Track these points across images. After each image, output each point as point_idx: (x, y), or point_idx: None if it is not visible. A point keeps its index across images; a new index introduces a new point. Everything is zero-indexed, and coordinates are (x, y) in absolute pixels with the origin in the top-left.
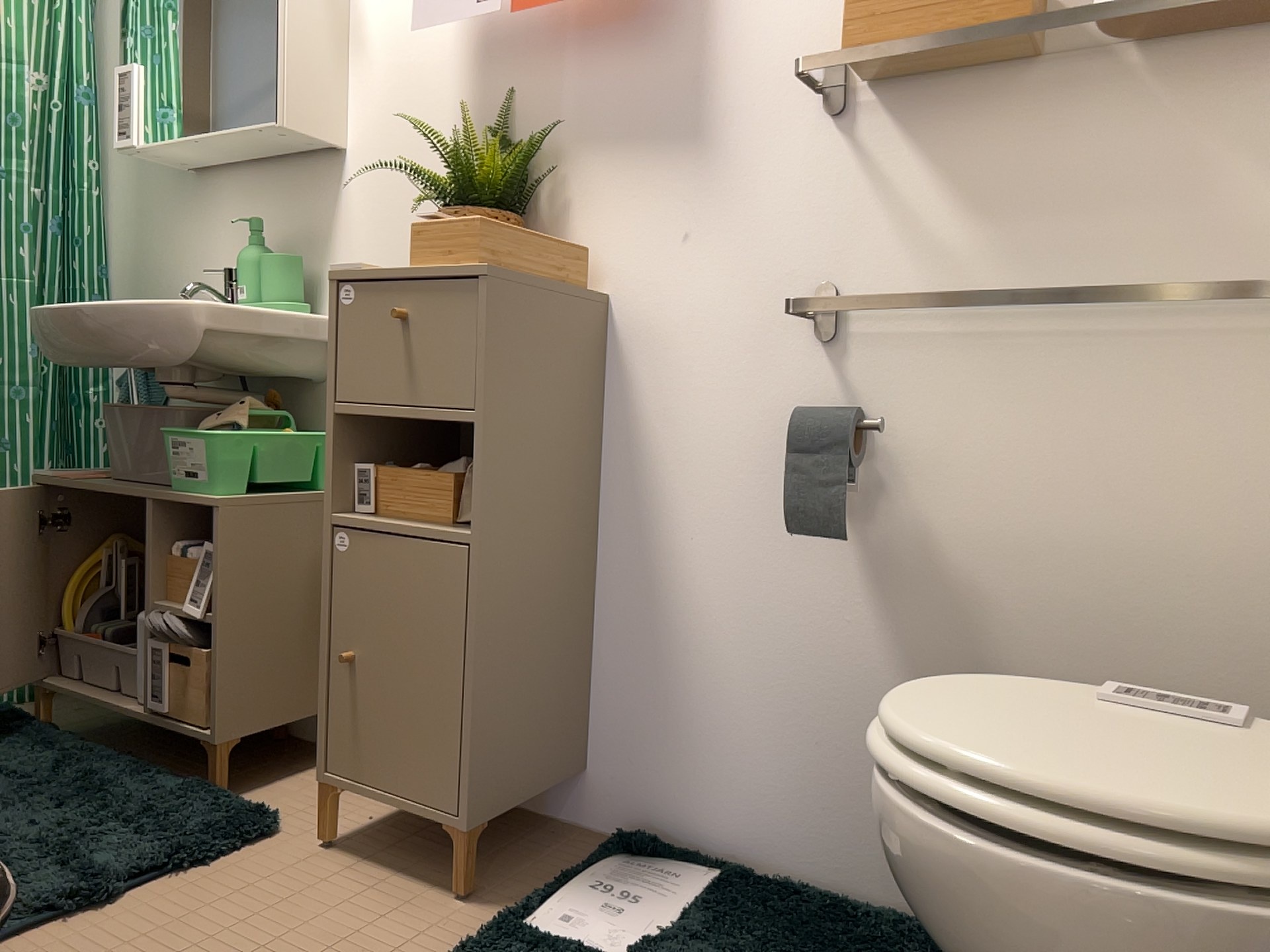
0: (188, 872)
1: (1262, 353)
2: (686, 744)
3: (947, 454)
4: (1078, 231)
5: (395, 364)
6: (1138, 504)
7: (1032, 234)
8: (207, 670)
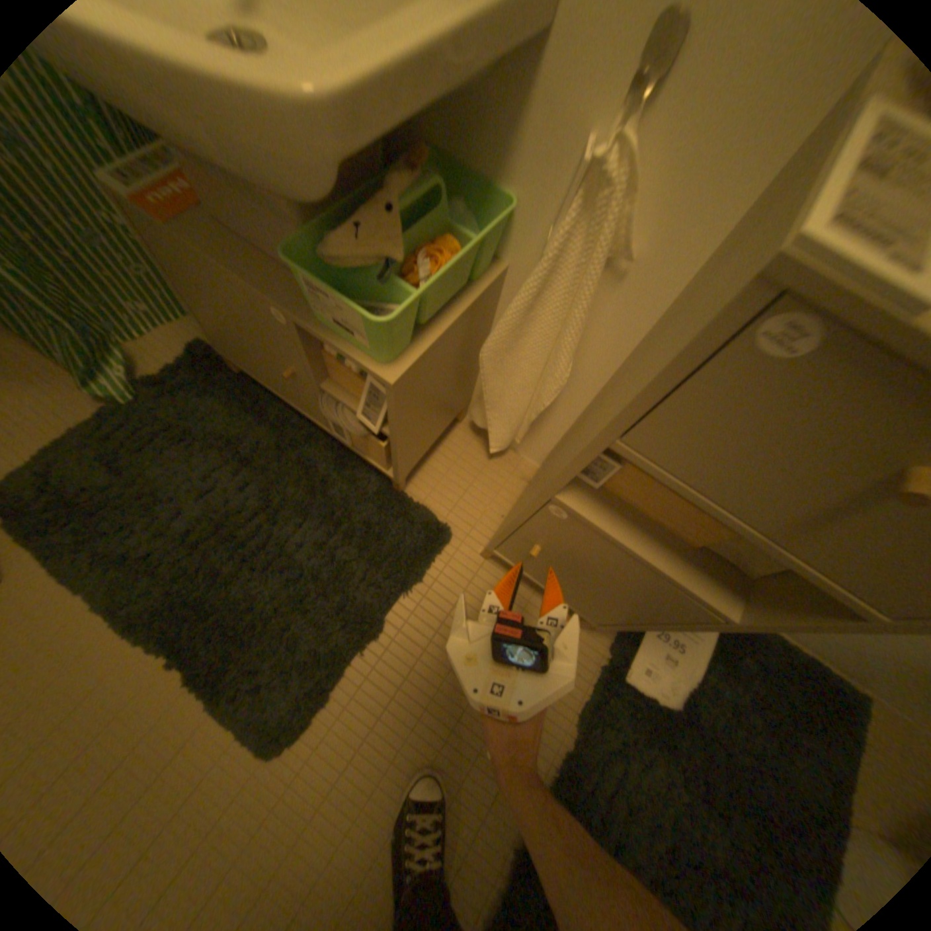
0: (416, 594)
1: None
2: None
3: None
4: None
5: (800, 491)
6: None
7: None
8: (389, 452)
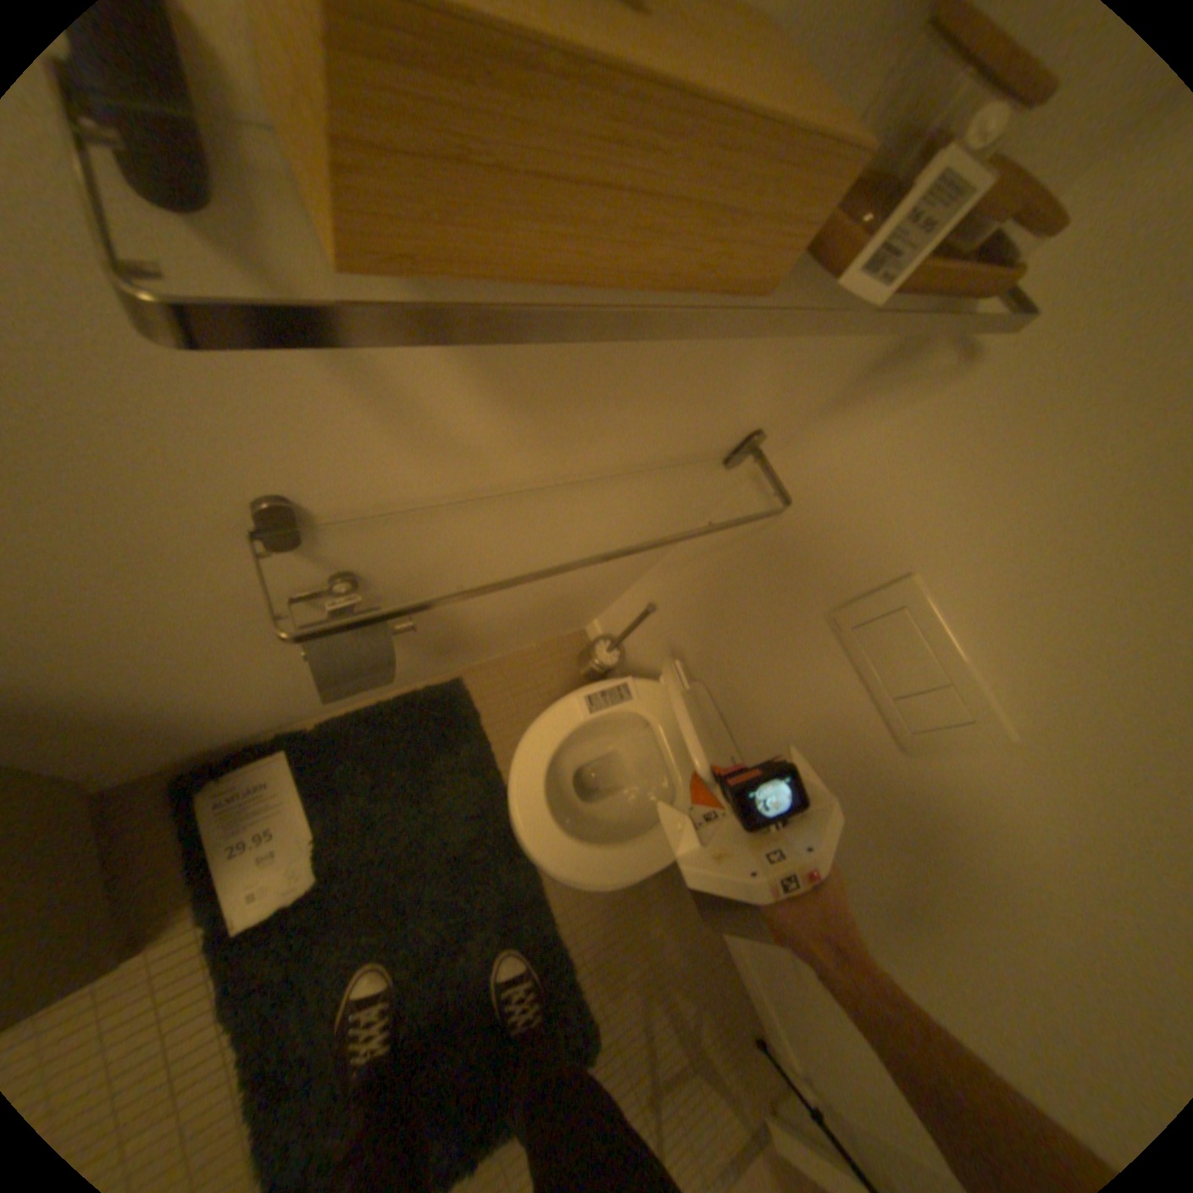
0: None
1: (684, 473)
2: (203, 732)
3: (444, 565)
4: (616, 412)
5: None
6: (575, 548)
7: (571, 416)
8: None
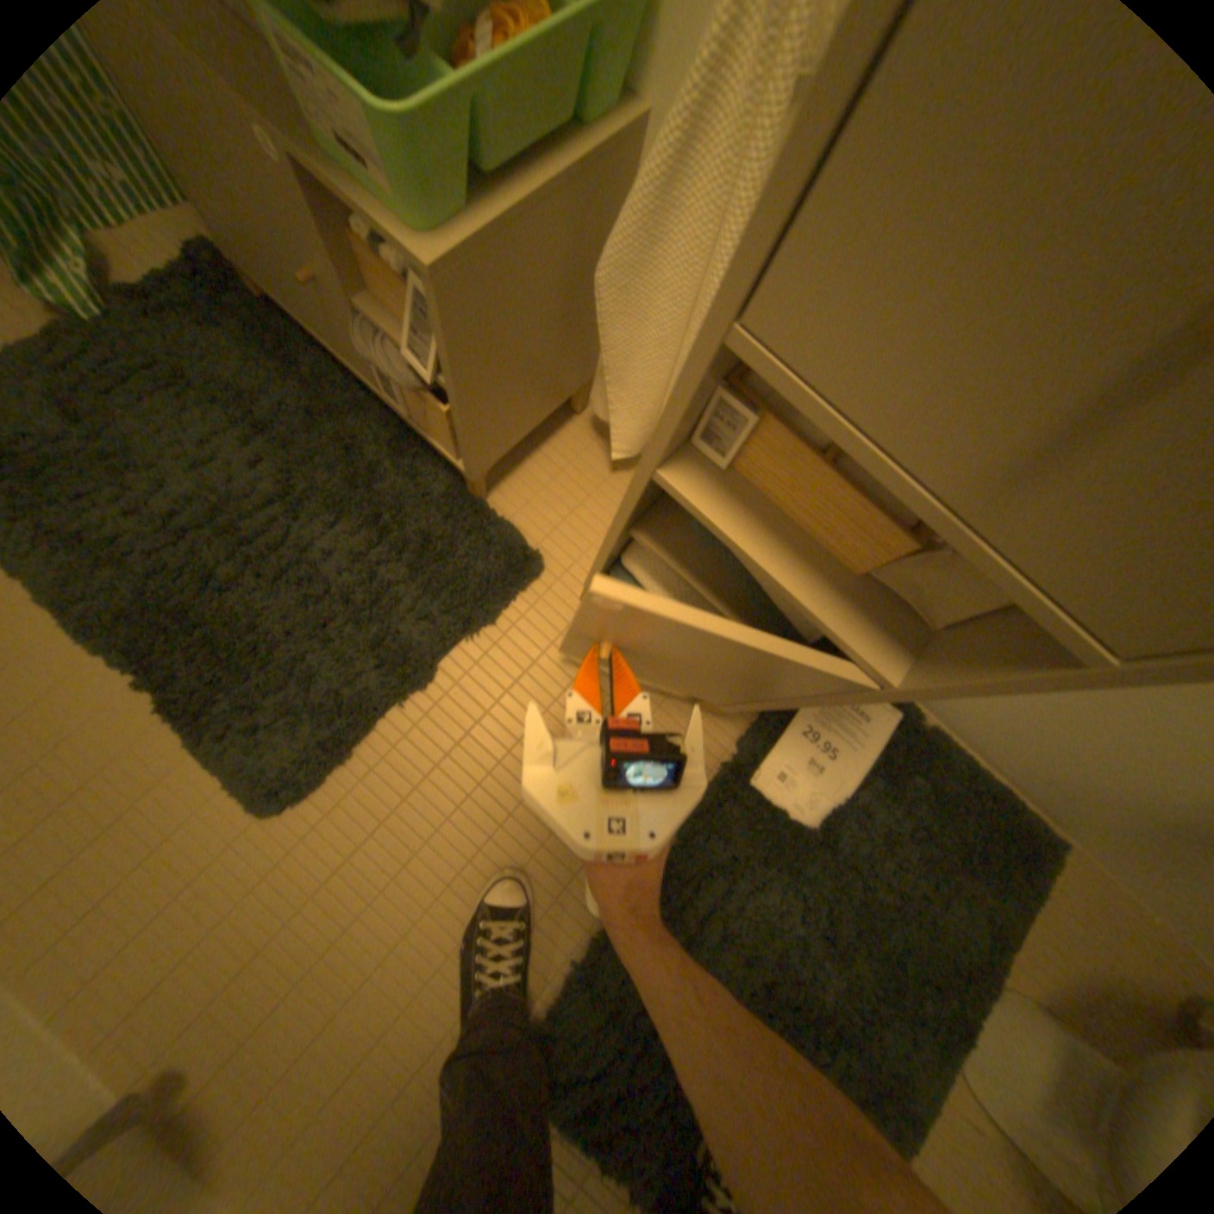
0: (485, 638)
1: None
2: None
3: None
4: None
5: (1022, 394)
6: None
7: None
8: (454, 423)
